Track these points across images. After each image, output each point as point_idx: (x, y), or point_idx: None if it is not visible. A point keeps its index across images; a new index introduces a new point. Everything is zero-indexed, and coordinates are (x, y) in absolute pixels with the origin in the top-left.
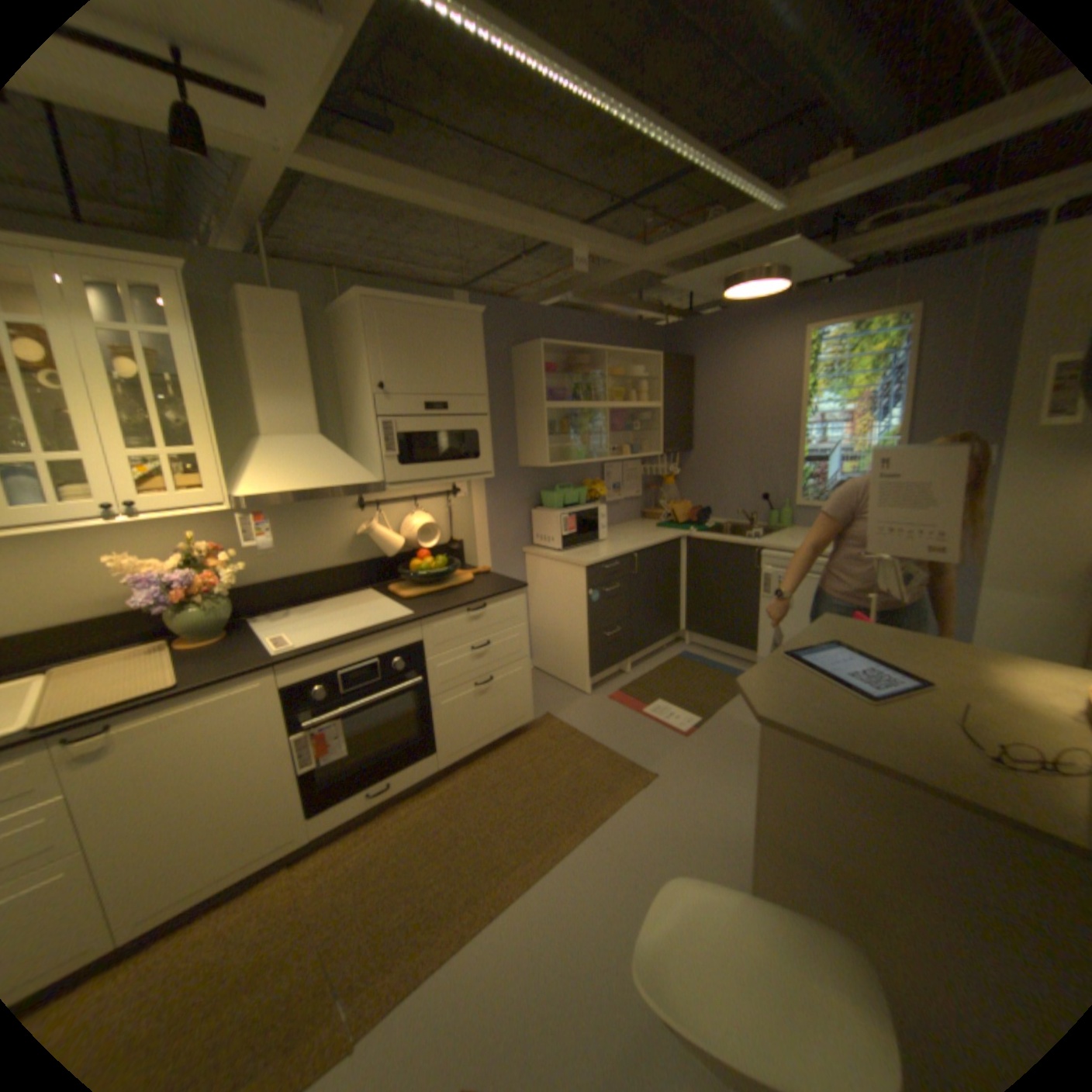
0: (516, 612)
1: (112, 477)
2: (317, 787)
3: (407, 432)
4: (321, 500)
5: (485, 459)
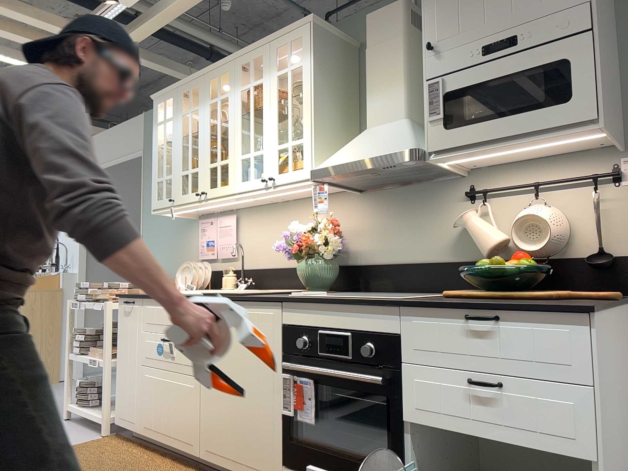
0: (566, 354)
1: (269, 162)
2: (294, 440)
3: (455, 90)
4: (431, 190)
5: (579, 99)
